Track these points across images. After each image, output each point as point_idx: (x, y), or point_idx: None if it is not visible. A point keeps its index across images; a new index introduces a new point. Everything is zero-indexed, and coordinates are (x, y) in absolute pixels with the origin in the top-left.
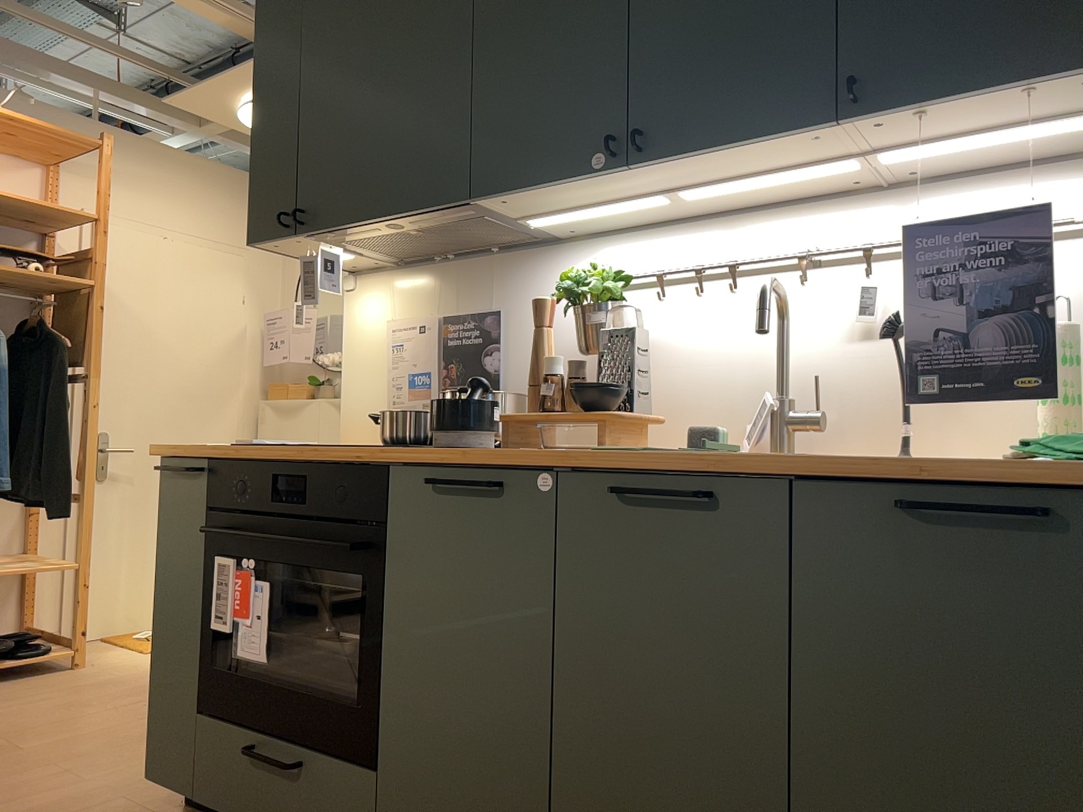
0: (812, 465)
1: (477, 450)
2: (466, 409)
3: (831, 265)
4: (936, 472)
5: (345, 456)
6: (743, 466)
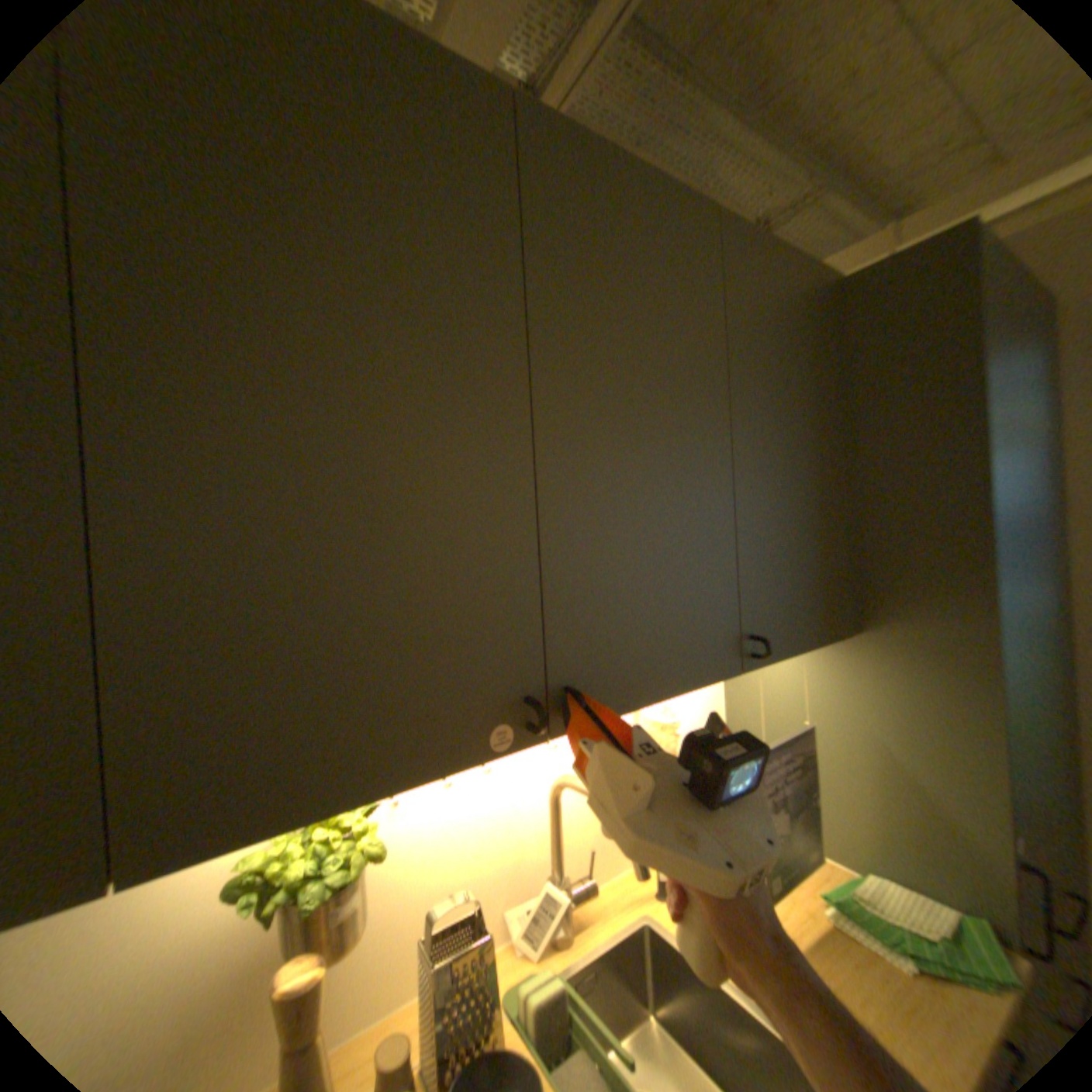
0: None
1: None
2: None
3: None
4: None
5: None
6: None
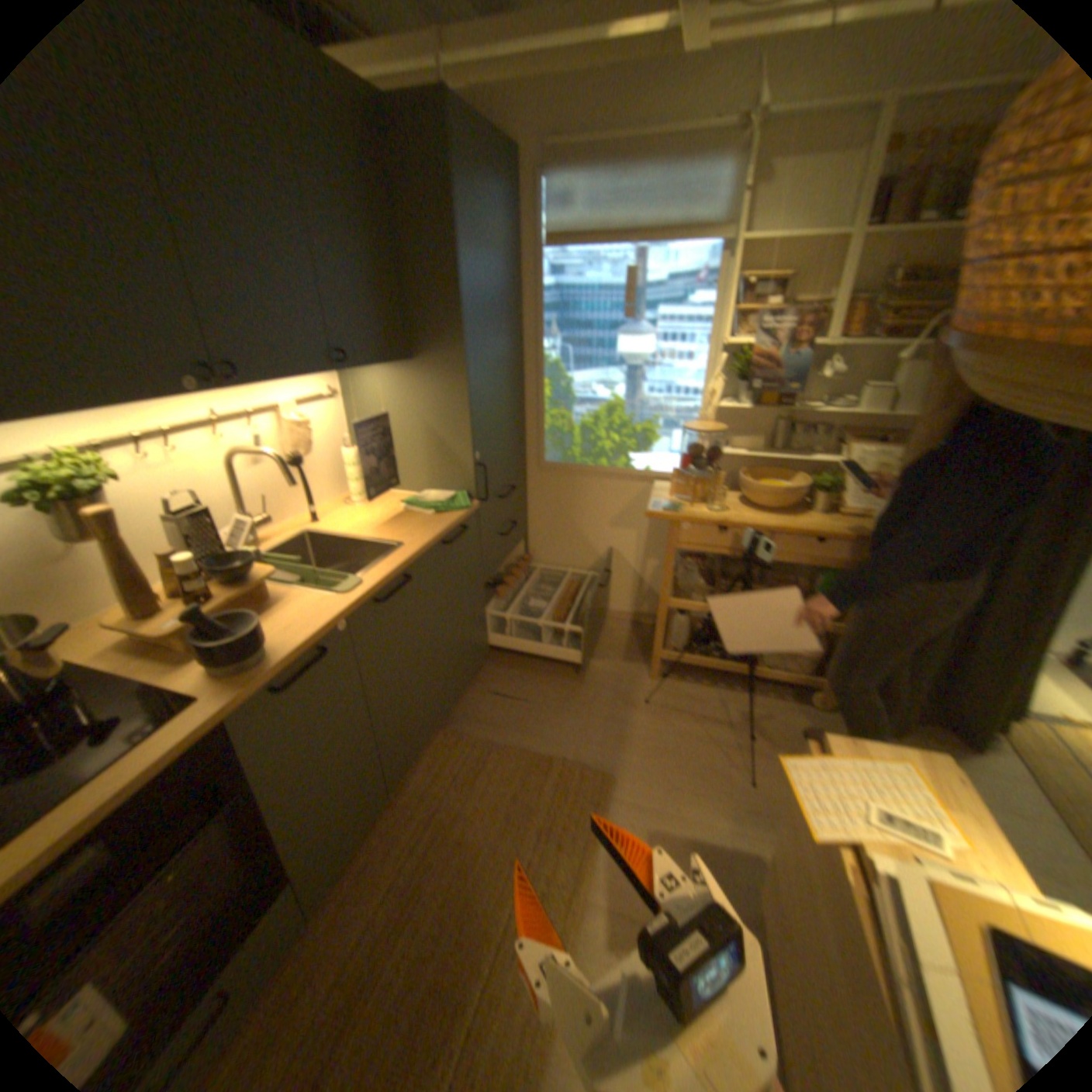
0: (430, 546)
1: (267, 649)
2: (253, 629)
3: (213, 421)
4: (449, 531)
5: (149, 765)
6: (413, 560)
